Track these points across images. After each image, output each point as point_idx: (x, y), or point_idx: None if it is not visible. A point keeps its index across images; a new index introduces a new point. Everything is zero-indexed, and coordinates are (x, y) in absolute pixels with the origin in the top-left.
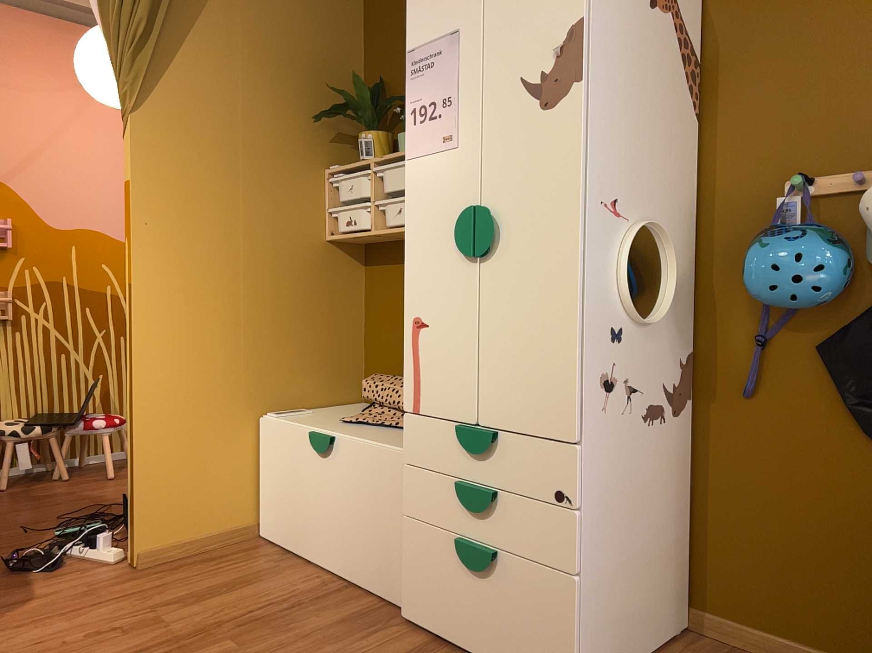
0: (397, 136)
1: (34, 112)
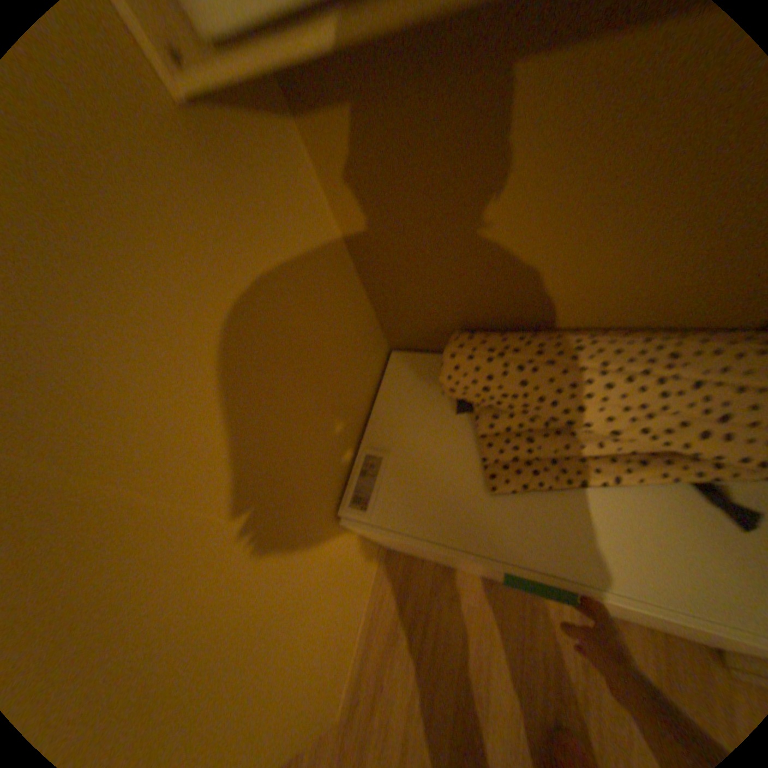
0: None
1: None
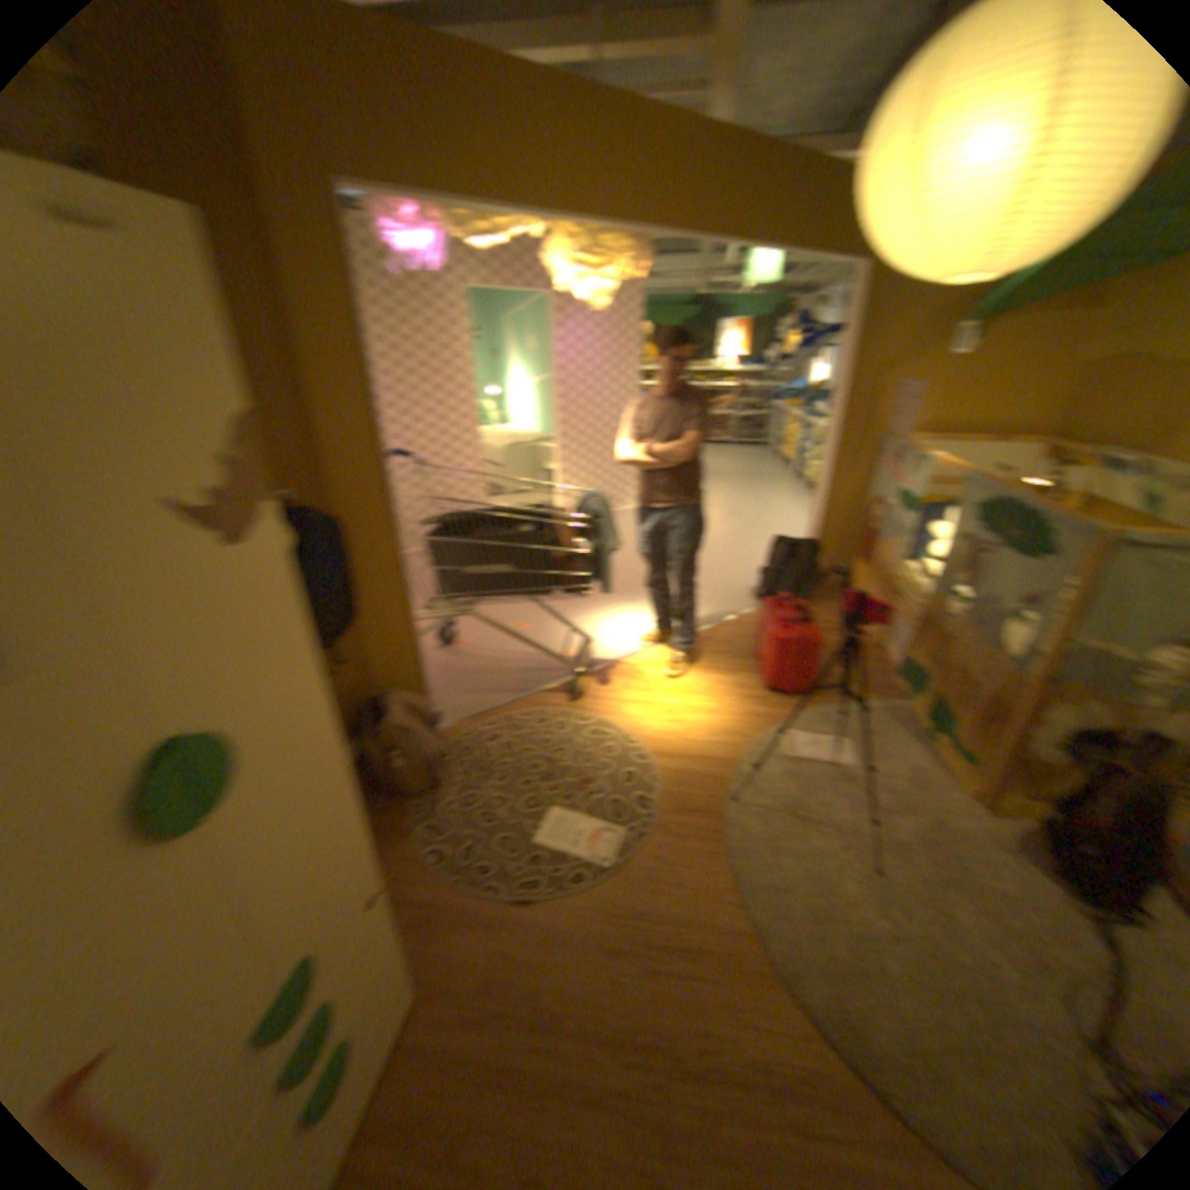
0: None
1: None
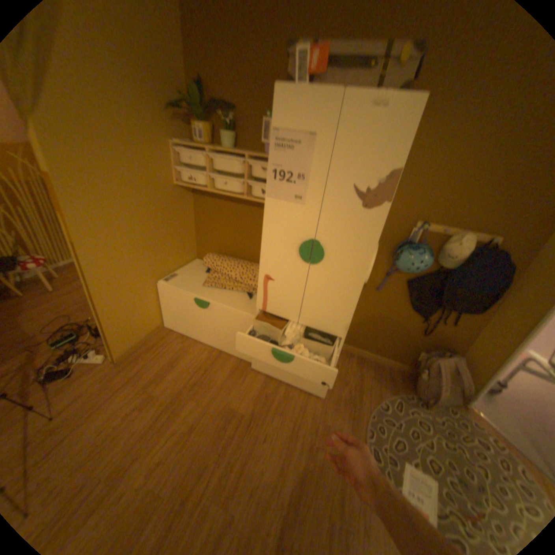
0: (220, 132)
1: None
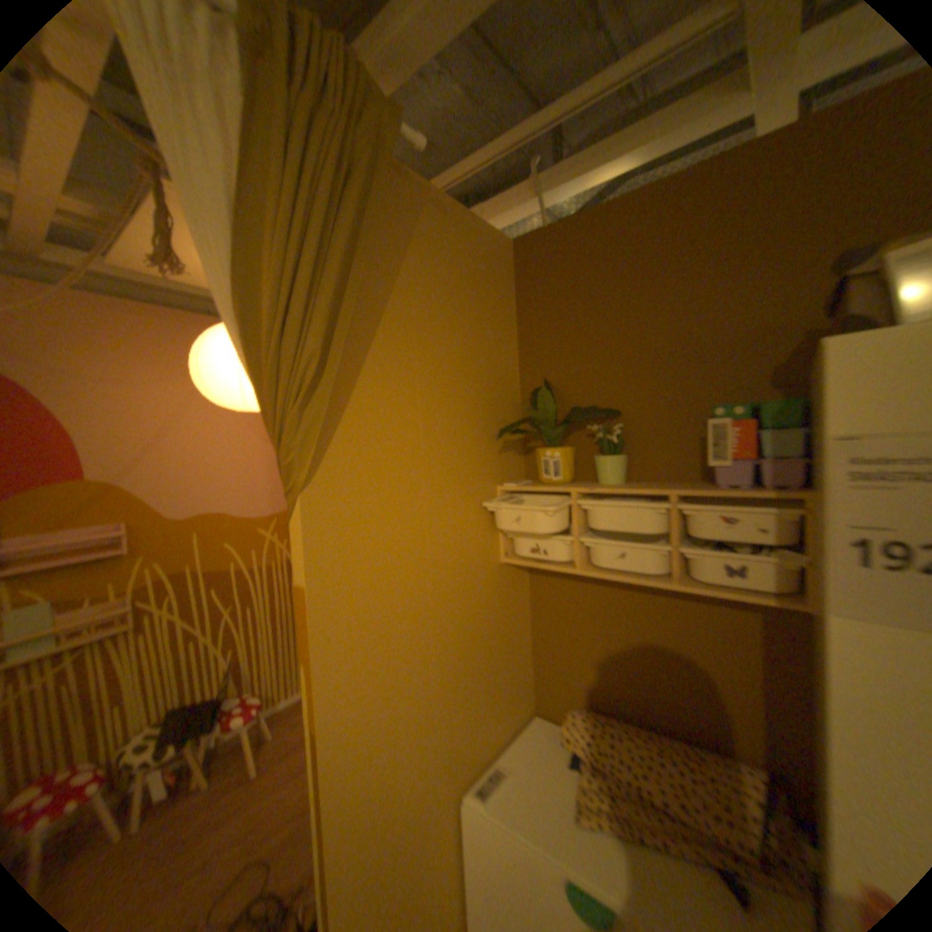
0: (595, 456)
1: (138, 404)
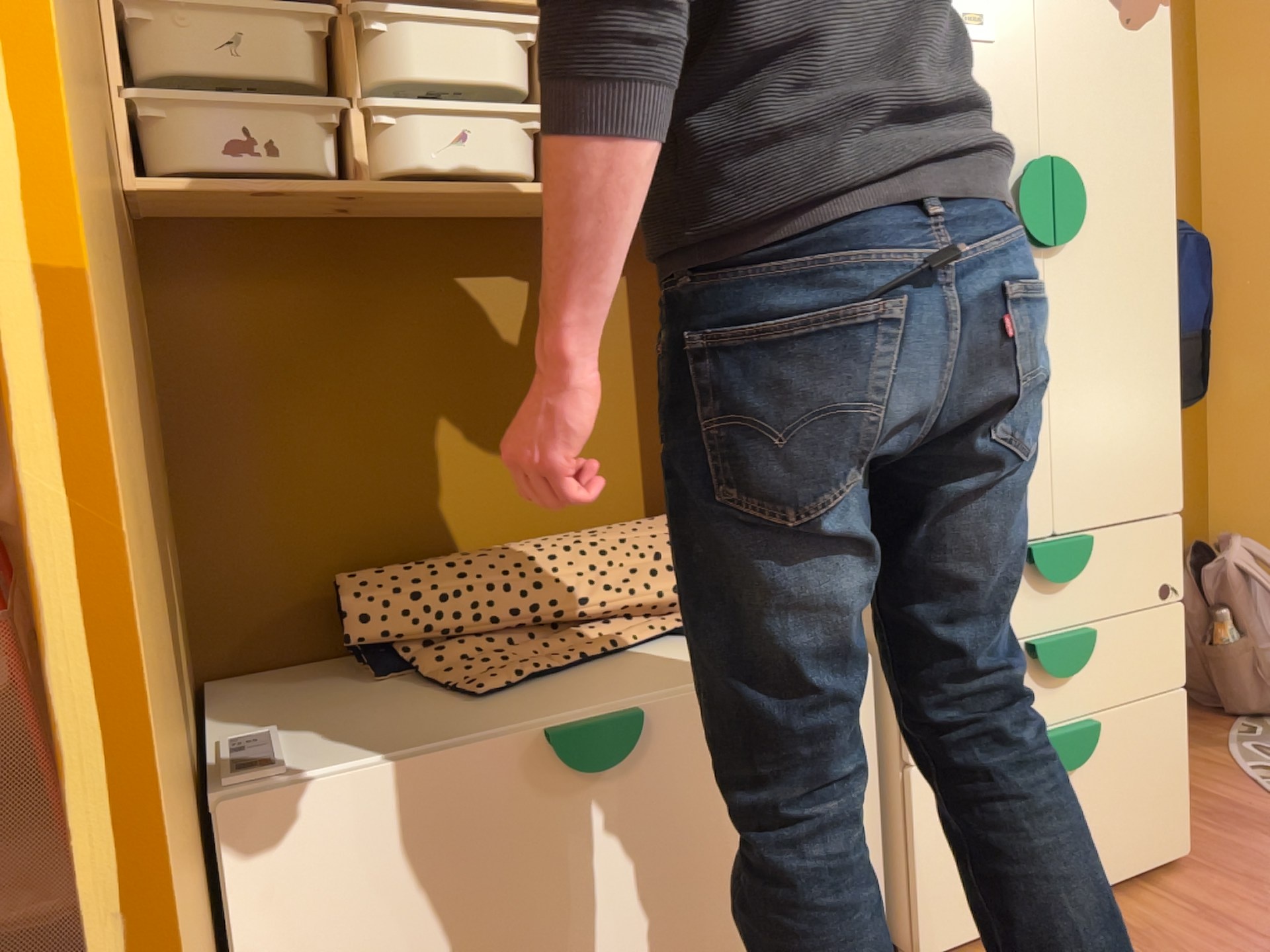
0: None
1: None
